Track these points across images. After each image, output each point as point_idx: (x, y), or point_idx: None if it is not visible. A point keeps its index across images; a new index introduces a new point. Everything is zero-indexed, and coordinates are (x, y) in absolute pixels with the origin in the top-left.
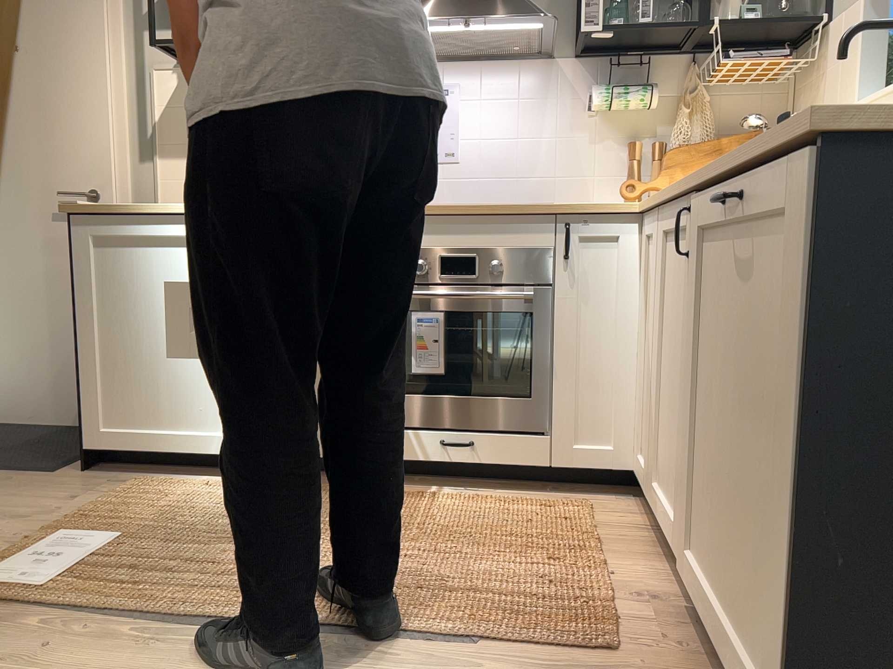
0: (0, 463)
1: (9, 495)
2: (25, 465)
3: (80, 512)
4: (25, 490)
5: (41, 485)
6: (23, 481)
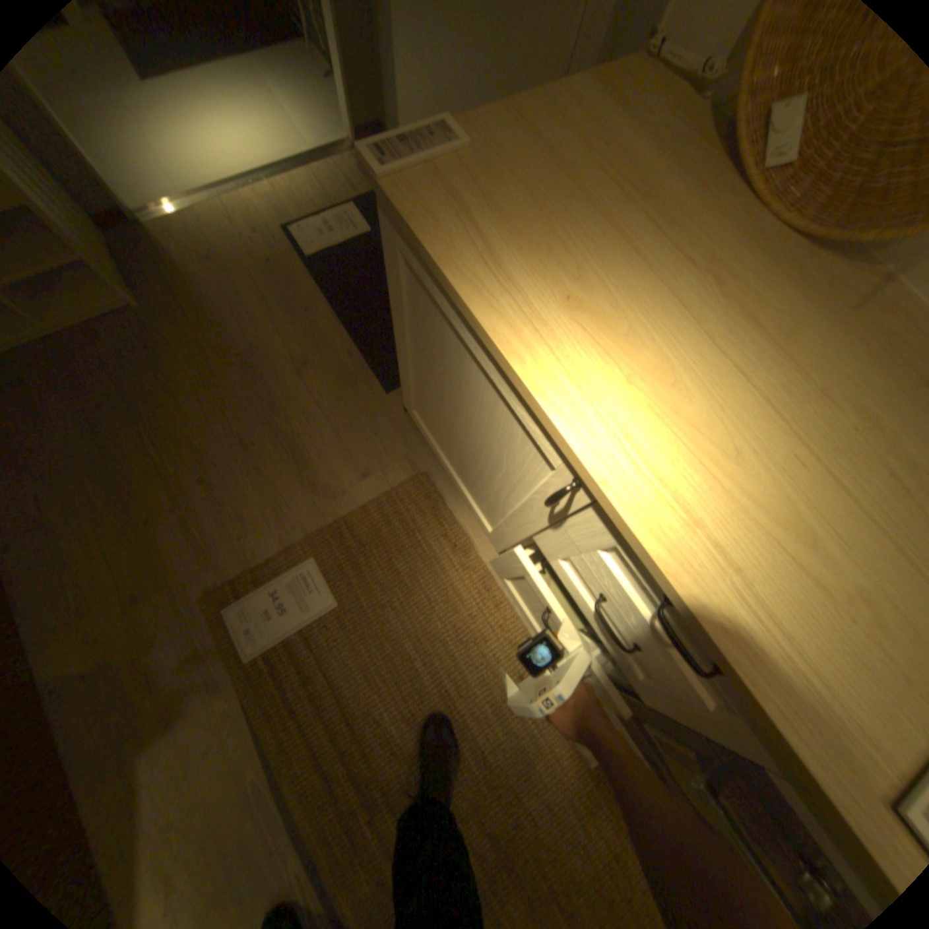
0: (370, 334)
1: (337, 423)
2: (381, 356)
3: (347, 520)
4: (351, 421)
5: (365, 419)
6: (362, 395)
